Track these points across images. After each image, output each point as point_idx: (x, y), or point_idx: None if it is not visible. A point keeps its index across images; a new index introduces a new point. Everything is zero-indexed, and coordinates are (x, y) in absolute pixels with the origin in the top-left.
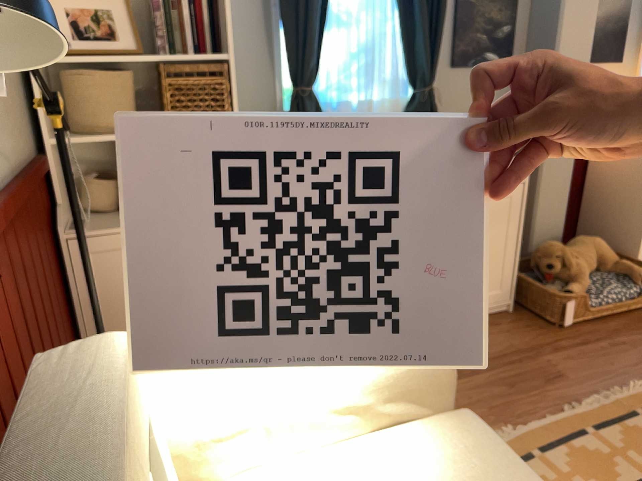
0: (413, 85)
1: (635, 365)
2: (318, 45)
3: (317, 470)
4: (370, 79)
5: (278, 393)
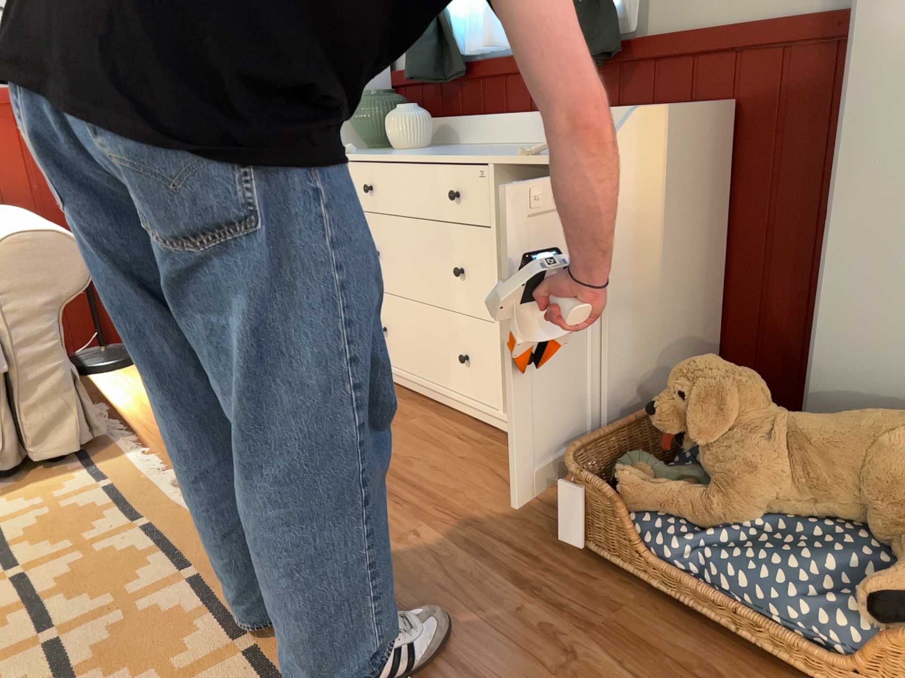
0: None
1: (458, 662)
2: None
3: None
4: None
5: None
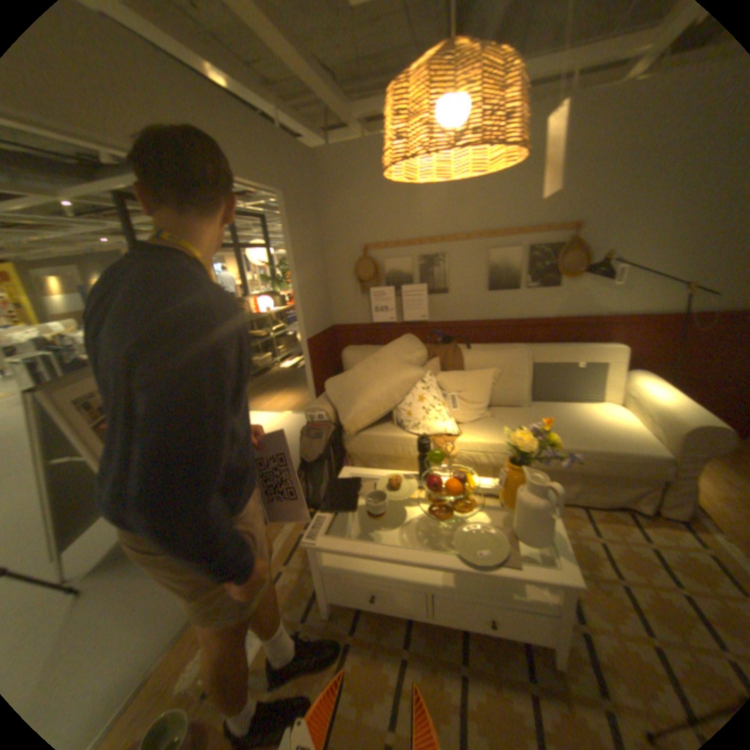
0: None
1: None
2: None
3: (629, 420)
4: None
5: (648, 397)
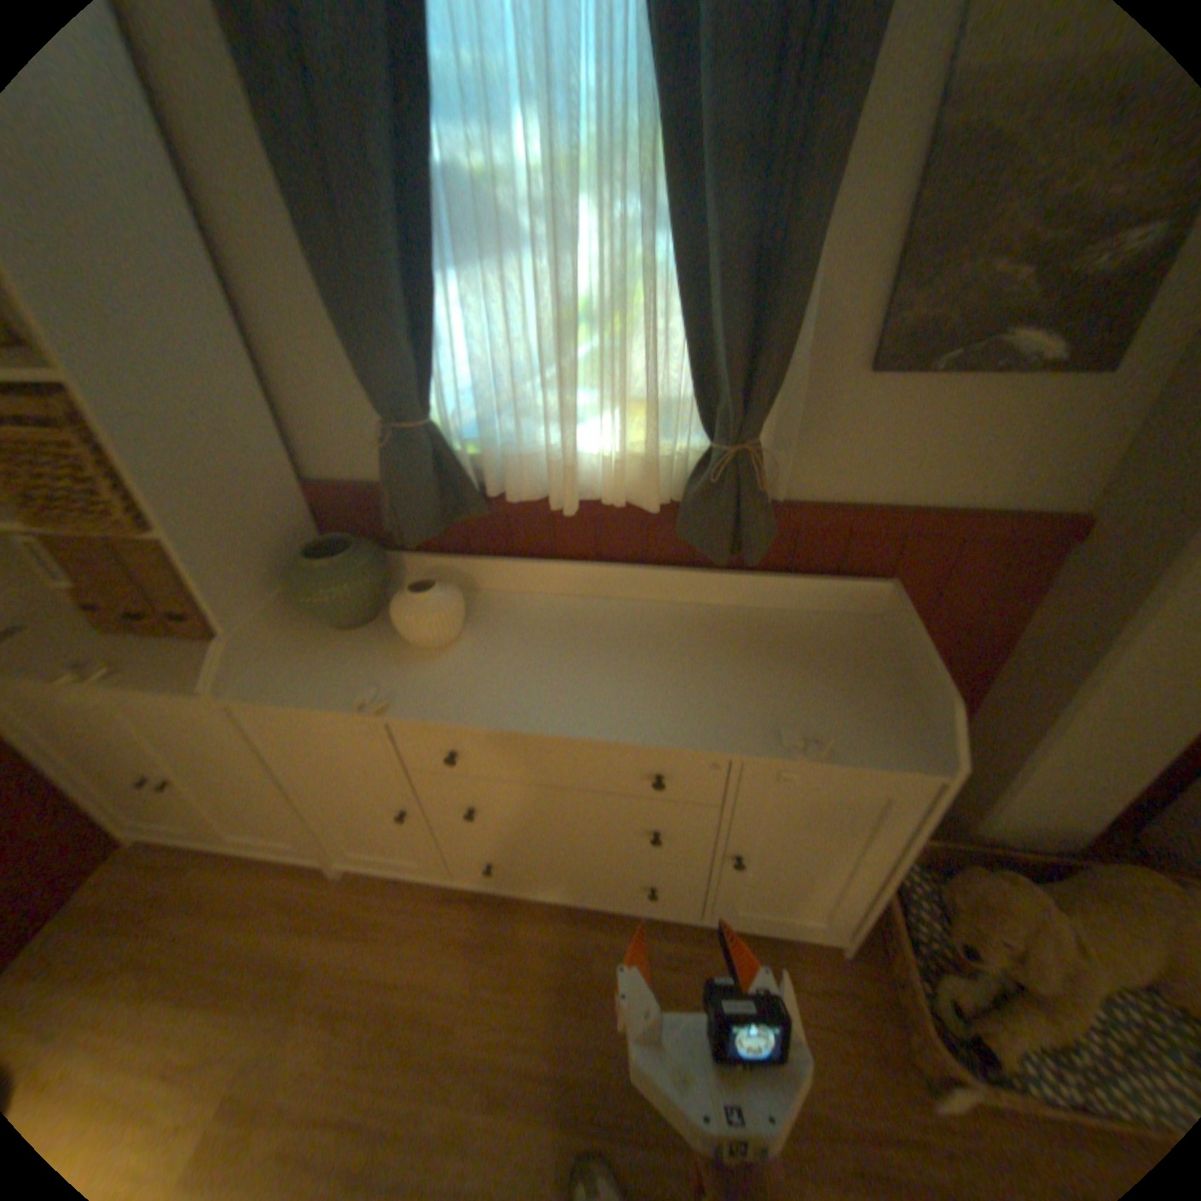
0: (711, 423)
1: None
2: (420, 312)
3: None
4: (568, 406)
5: None
